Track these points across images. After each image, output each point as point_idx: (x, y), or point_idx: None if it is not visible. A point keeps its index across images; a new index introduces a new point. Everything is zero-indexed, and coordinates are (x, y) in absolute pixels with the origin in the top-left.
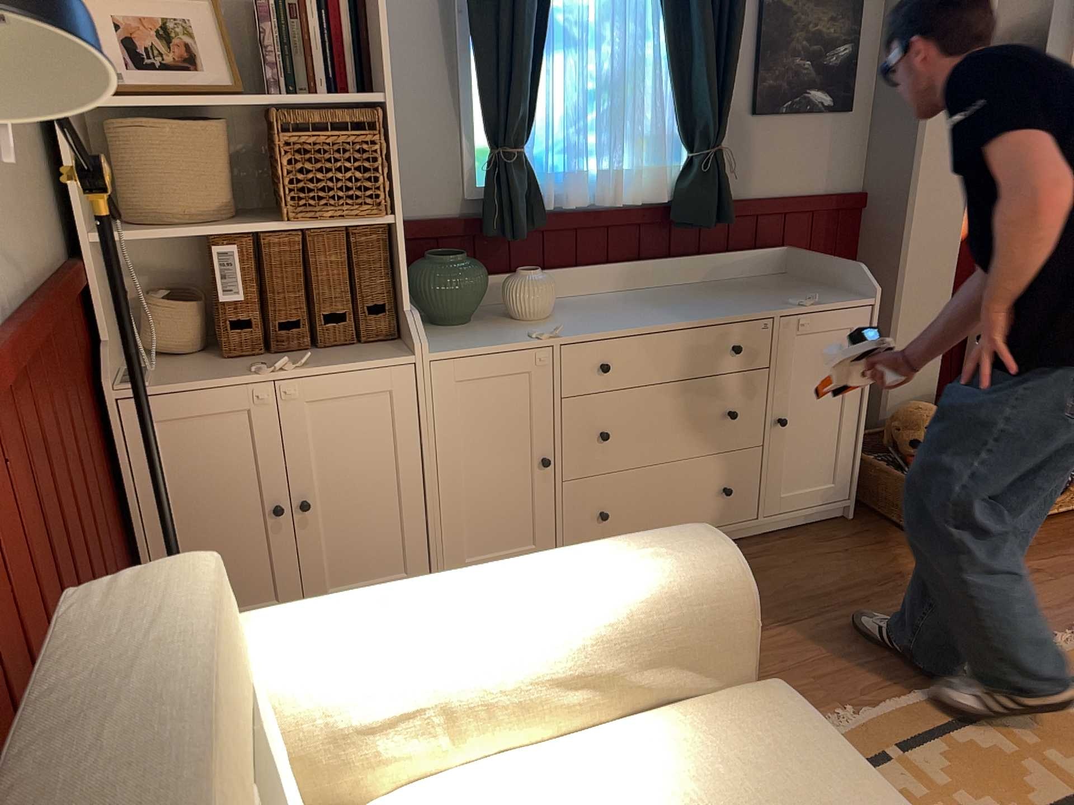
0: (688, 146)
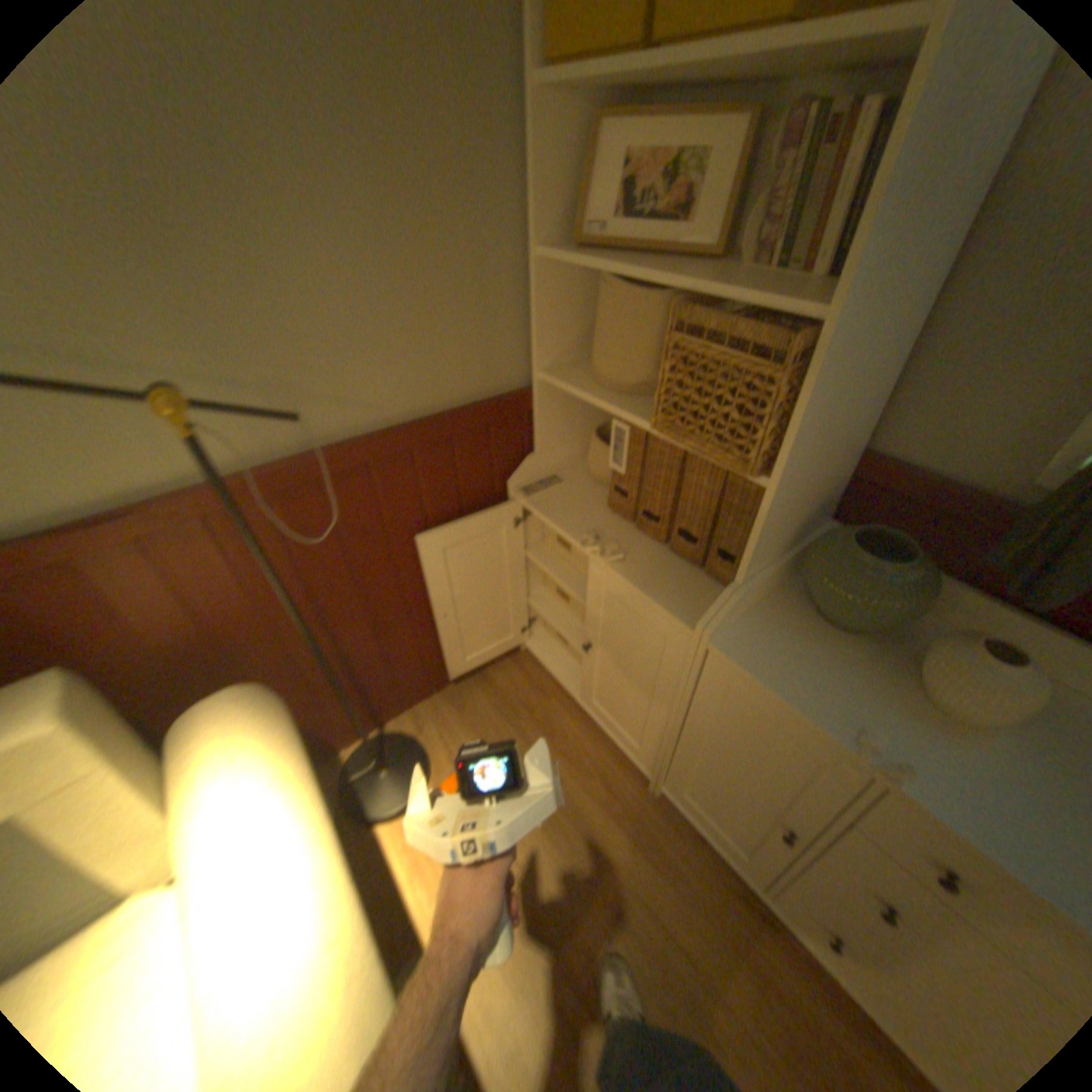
0: None
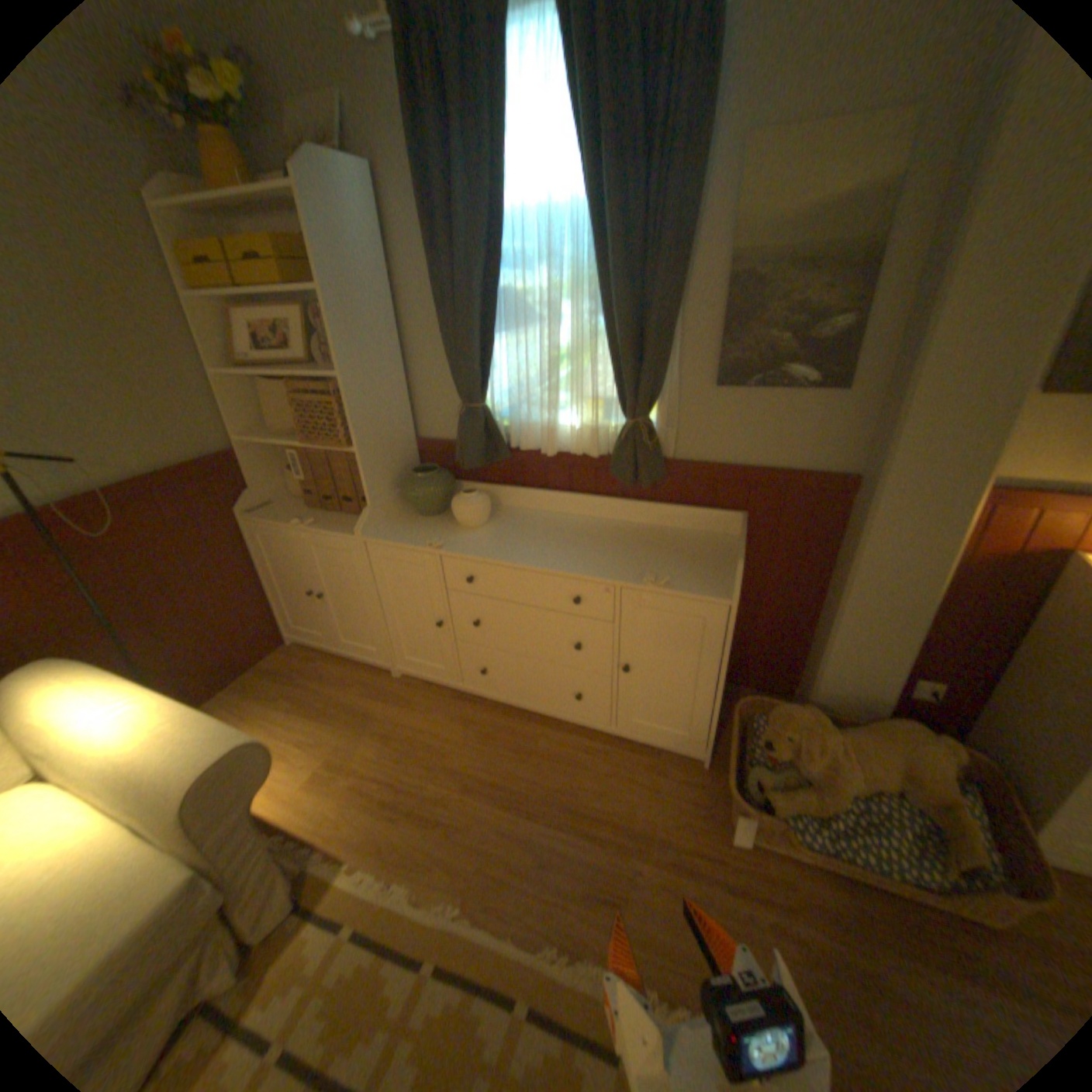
0: (625, 410)
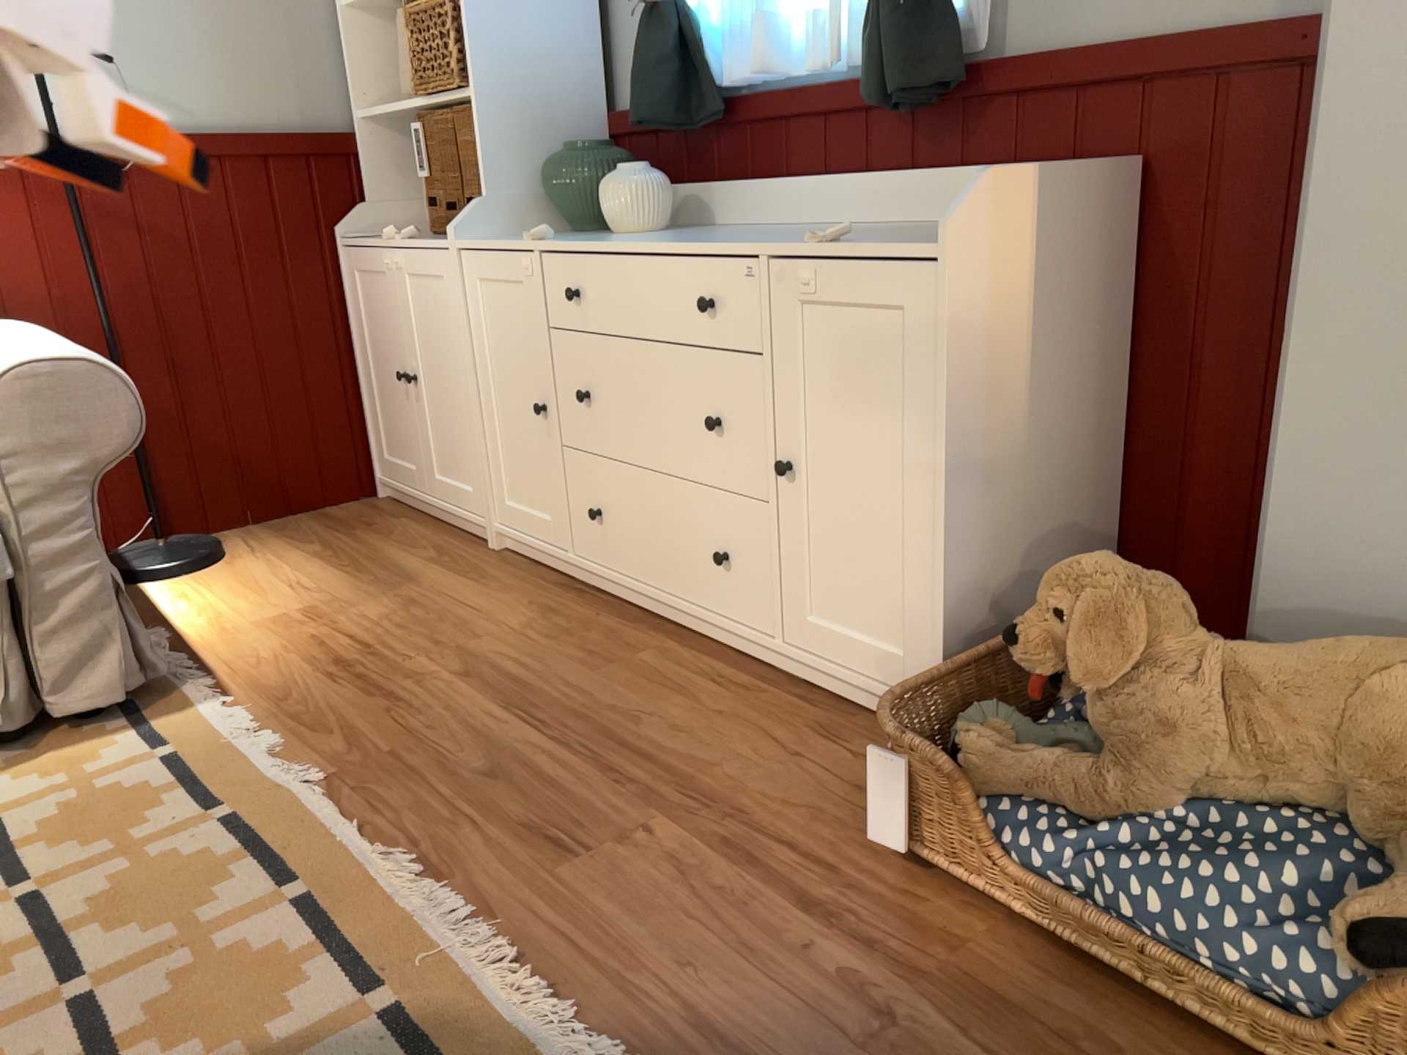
0: None
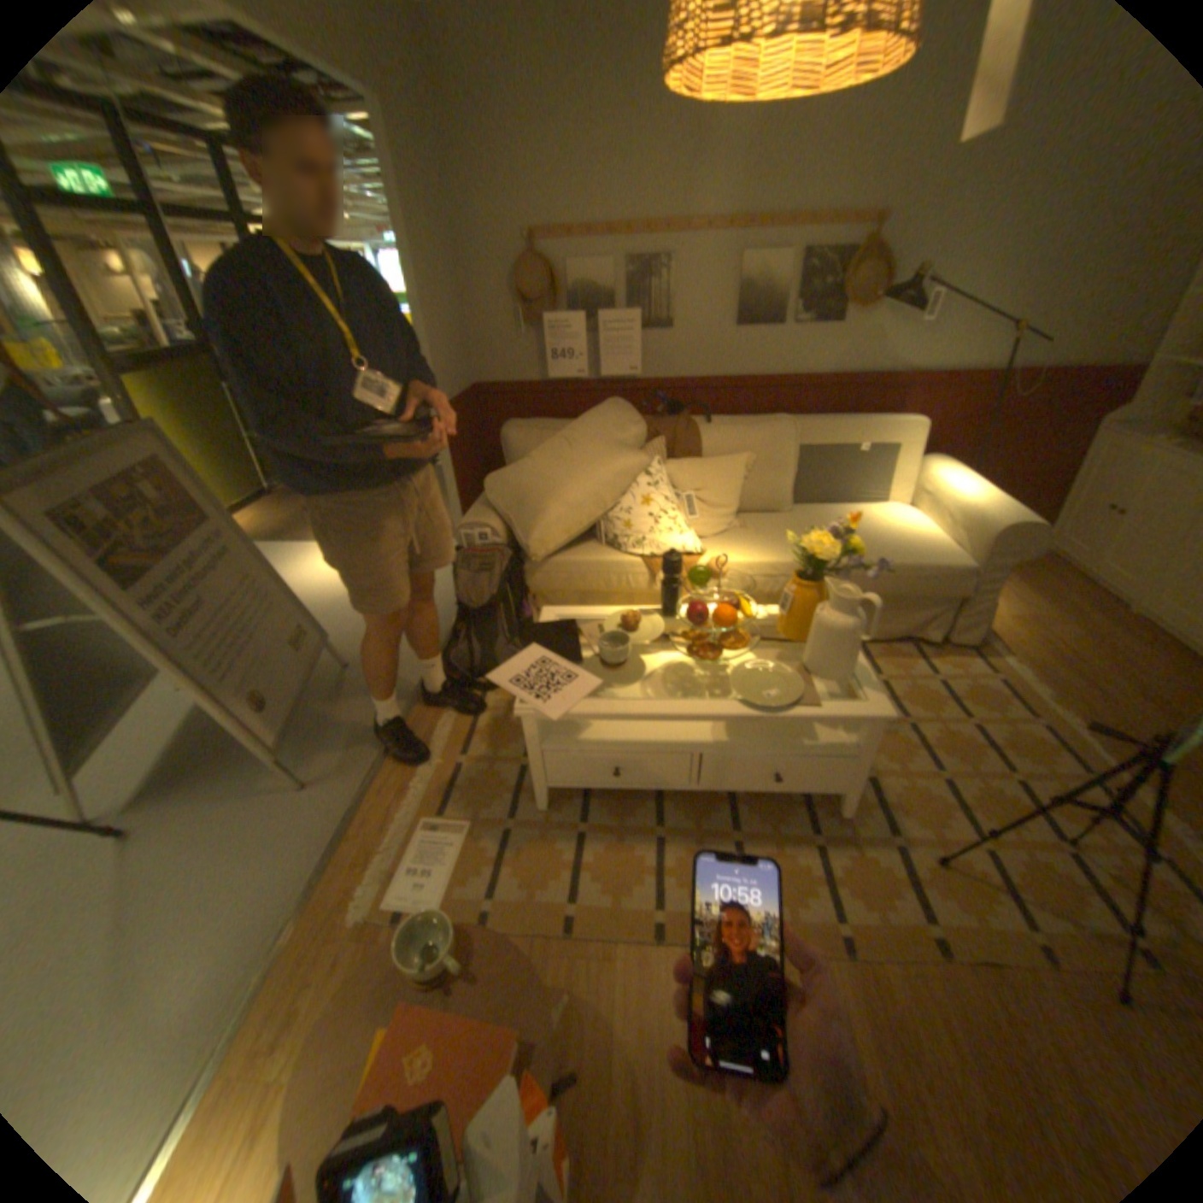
0: None
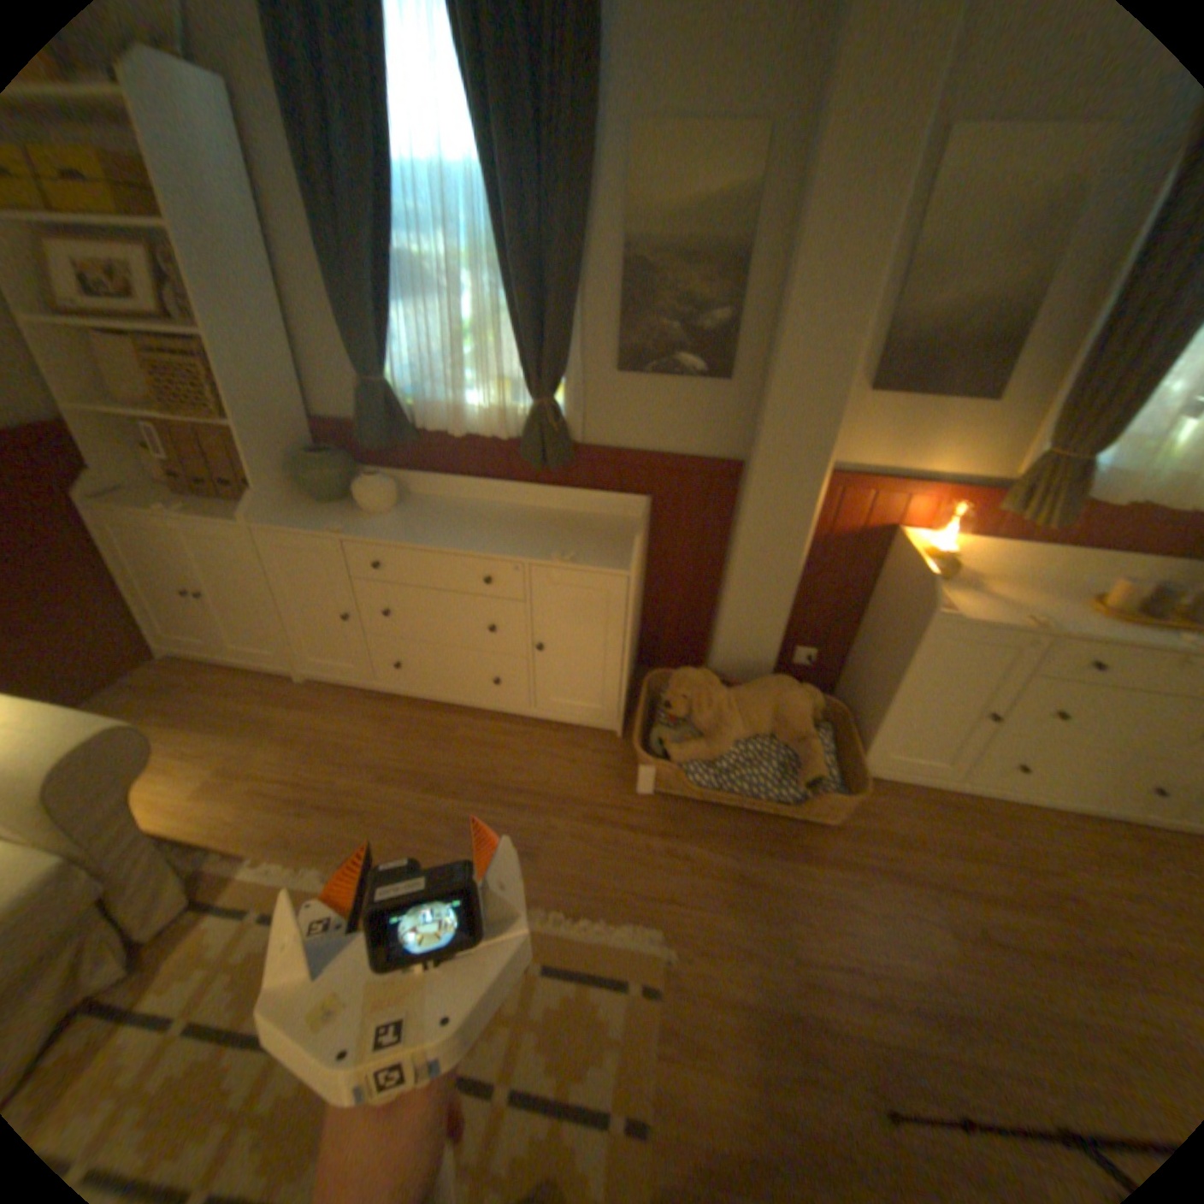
0: (533, 393)
